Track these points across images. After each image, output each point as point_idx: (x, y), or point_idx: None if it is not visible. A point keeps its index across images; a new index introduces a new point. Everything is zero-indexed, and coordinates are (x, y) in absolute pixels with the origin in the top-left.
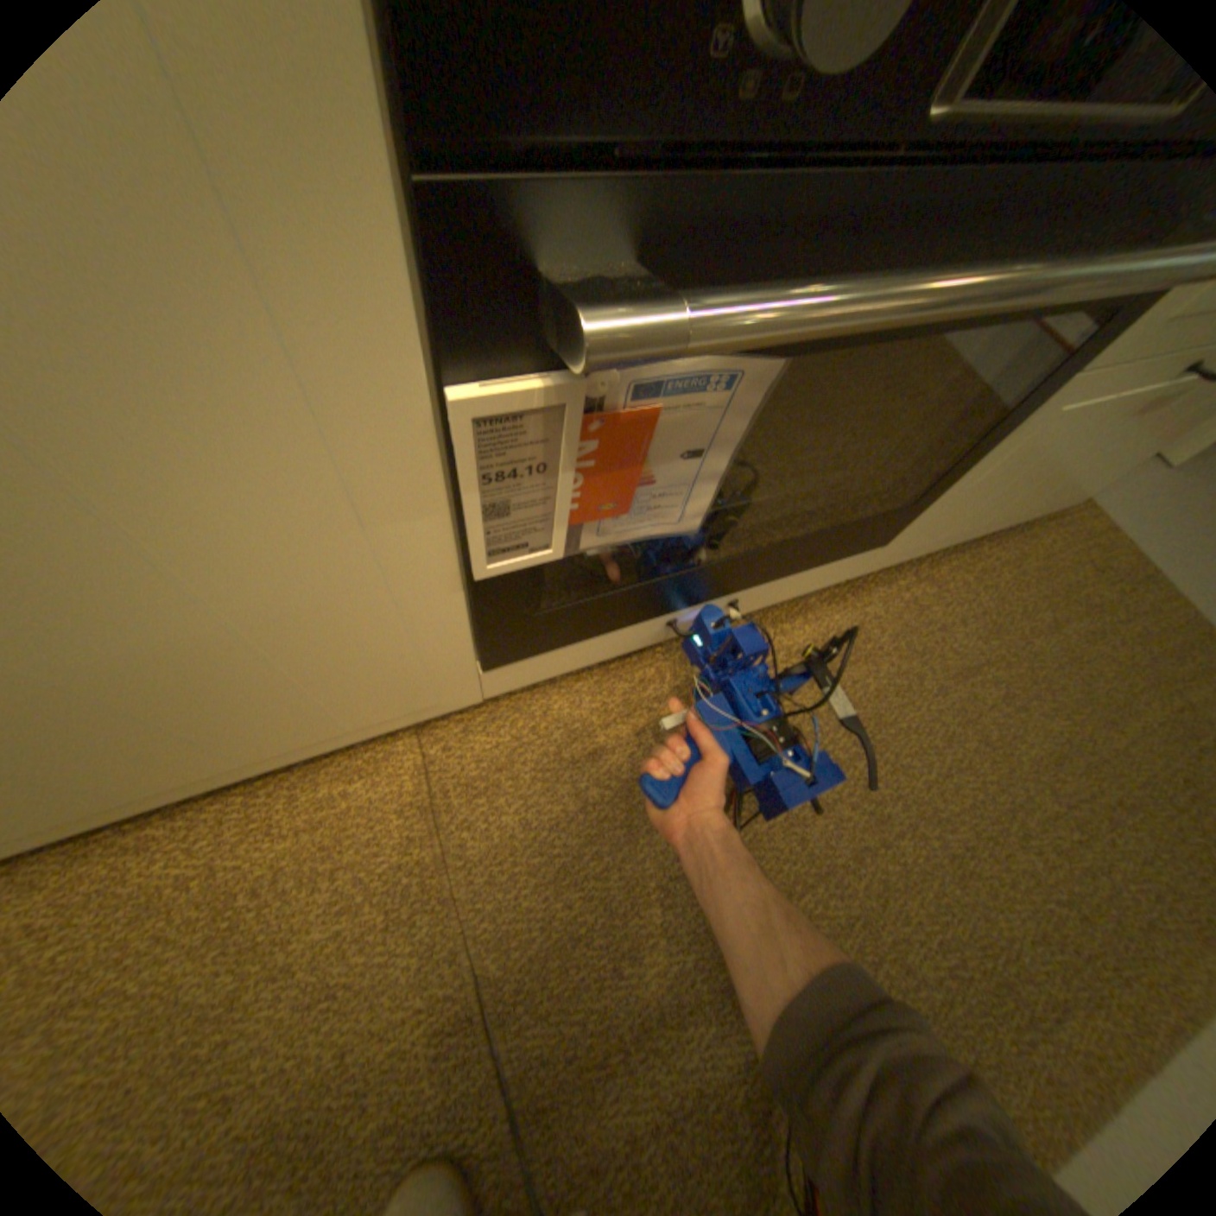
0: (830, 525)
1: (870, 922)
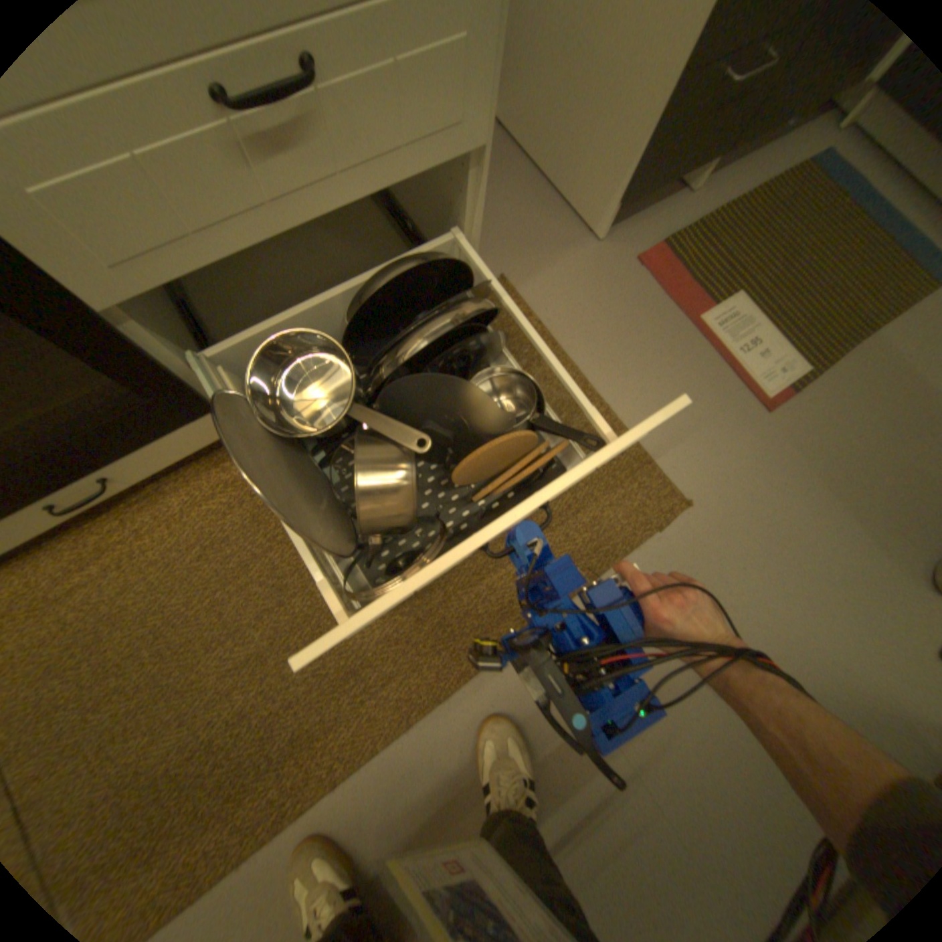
0: (79, 432)
1: (259, 656)
